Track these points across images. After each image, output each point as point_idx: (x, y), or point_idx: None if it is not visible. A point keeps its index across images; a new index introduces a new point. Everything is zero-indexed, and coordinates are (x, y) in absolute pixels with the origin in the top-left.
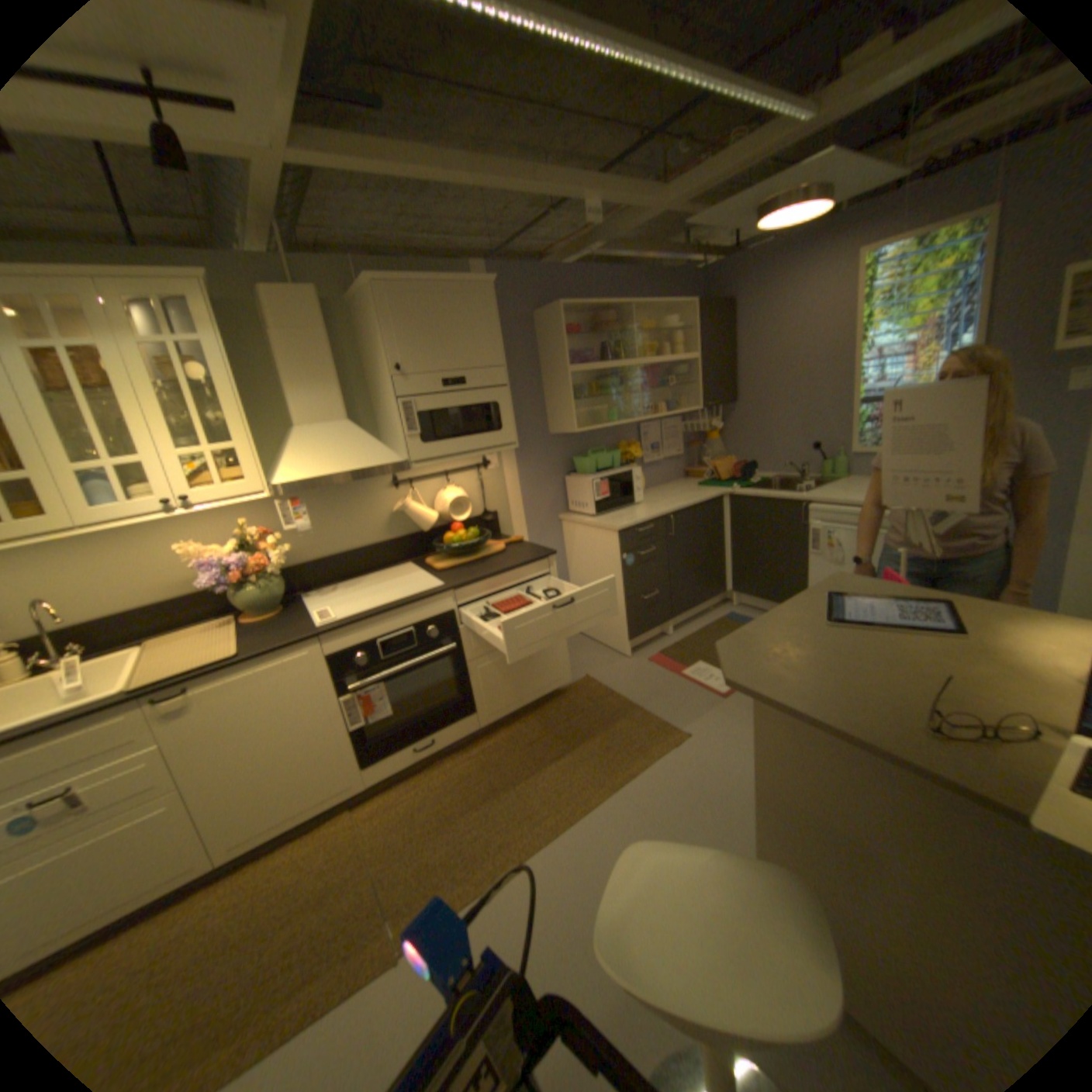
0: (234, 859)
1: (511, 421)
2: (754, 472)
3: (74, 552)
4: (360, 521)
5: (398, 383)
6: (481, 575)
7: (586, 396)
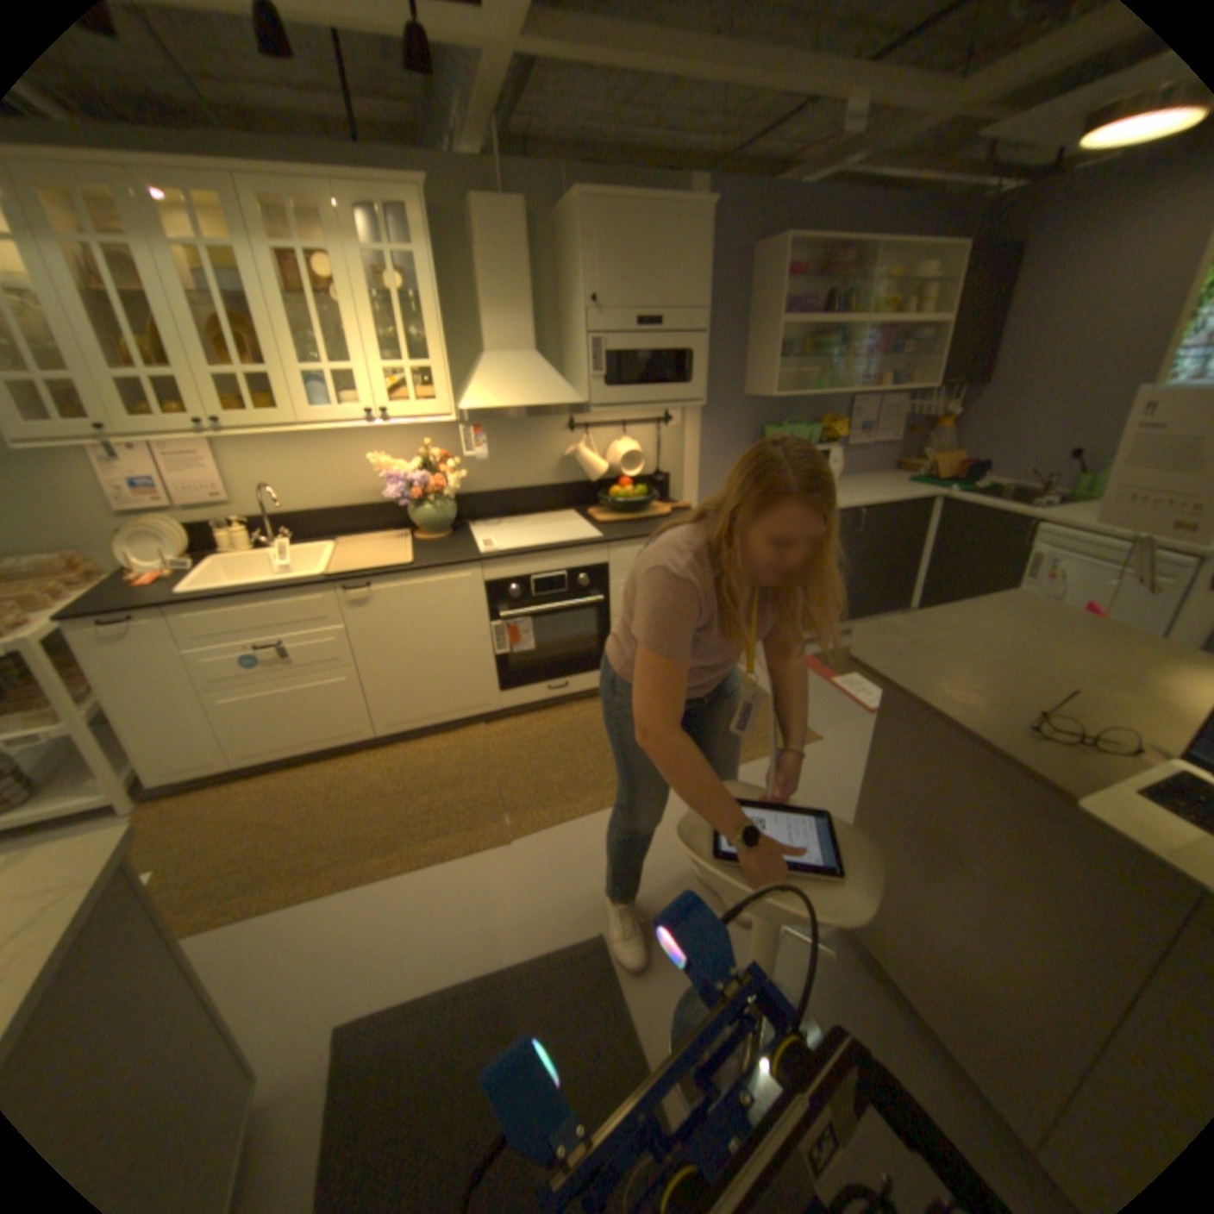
0: (393, 736)
1: (704, 374)
2: (988, 475)
3: (291, 449)
4: (532, 460)
5: (591, 317)
6: (641, 535)
7: (798, 354)
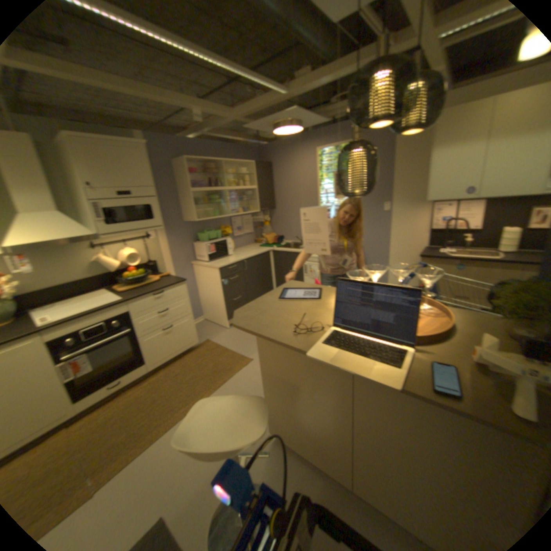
0: None
1: (158, 215)
2: (283, 241)
3: None
4: (66, 267)
5: (86, 192)
6: (142, 293)
7: (201, 203)
